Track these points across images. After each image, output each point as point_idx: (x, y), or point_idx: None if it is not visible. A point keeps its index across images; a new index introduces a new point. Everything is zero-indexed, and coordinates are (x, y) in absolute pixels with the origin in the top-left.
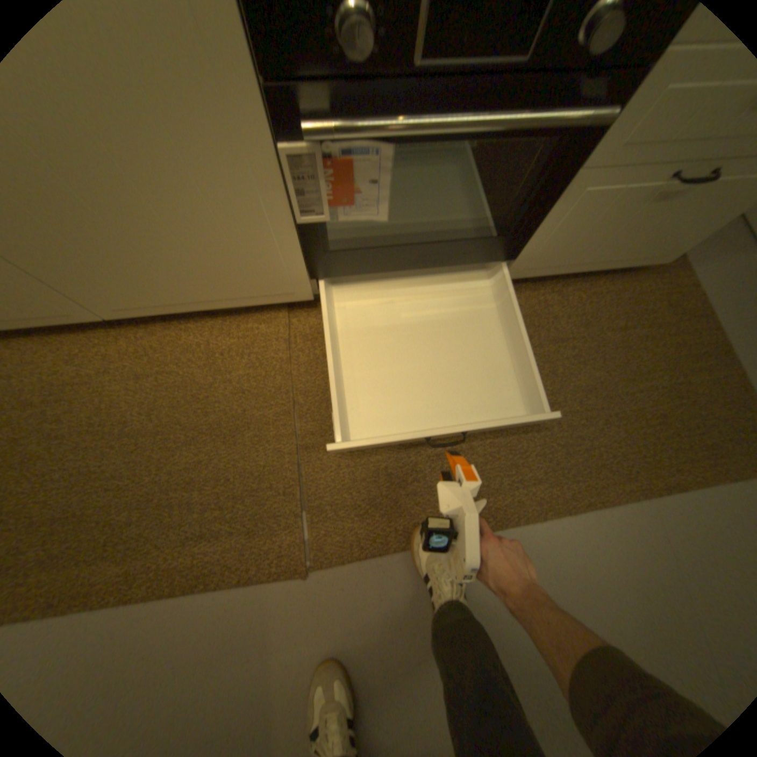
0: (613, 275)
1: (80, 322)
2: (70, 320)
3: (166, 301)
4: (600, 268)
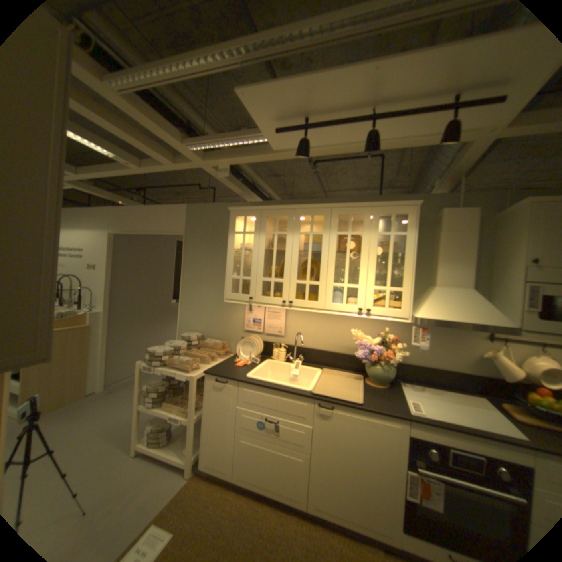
0: None
1: (288, 510)
2: (297, 505)
3: (338, 513)
4: None
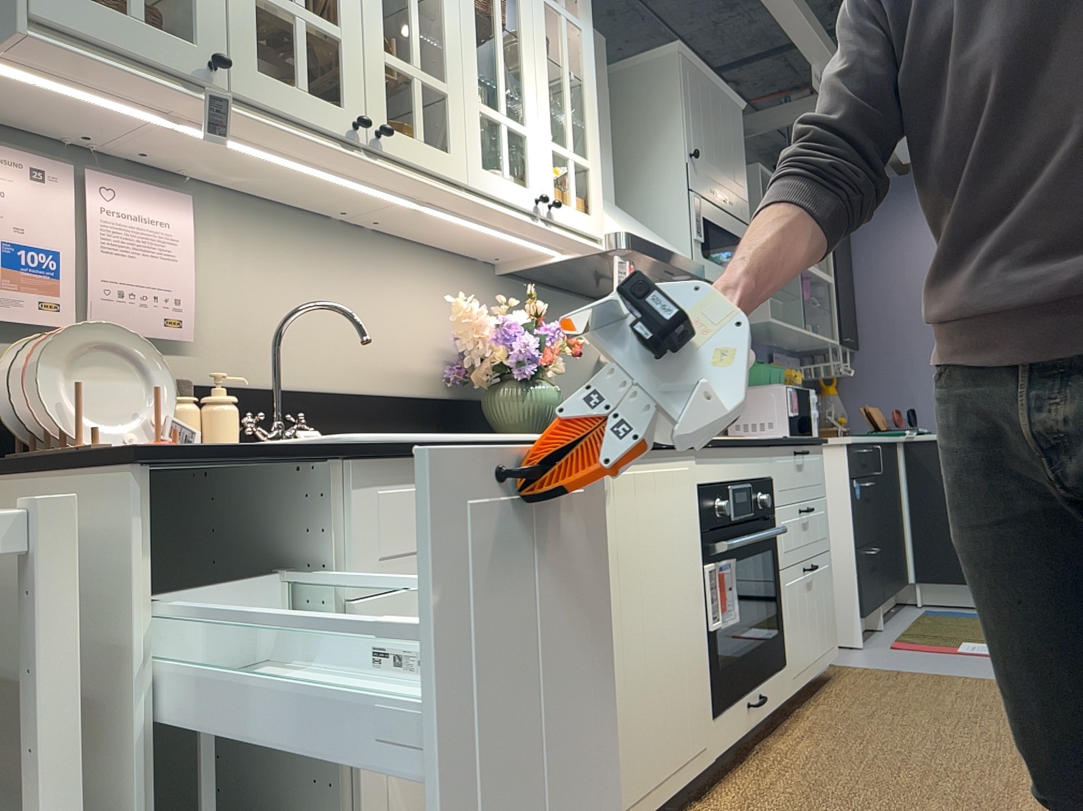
0: (826, 684)
1: None
2: None
3: (644, 783)
4: (813, 686)
